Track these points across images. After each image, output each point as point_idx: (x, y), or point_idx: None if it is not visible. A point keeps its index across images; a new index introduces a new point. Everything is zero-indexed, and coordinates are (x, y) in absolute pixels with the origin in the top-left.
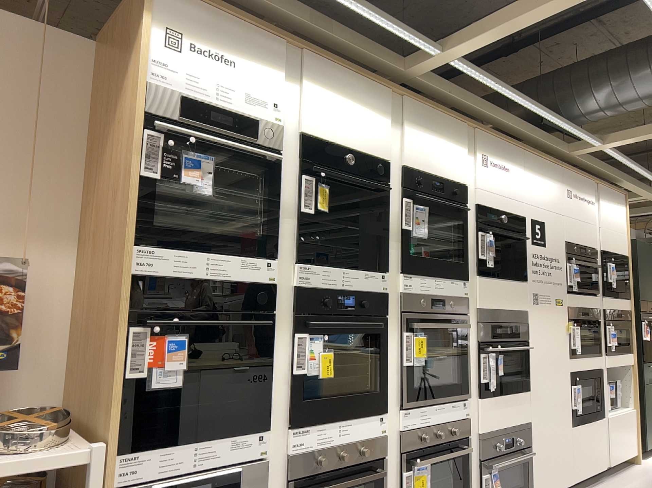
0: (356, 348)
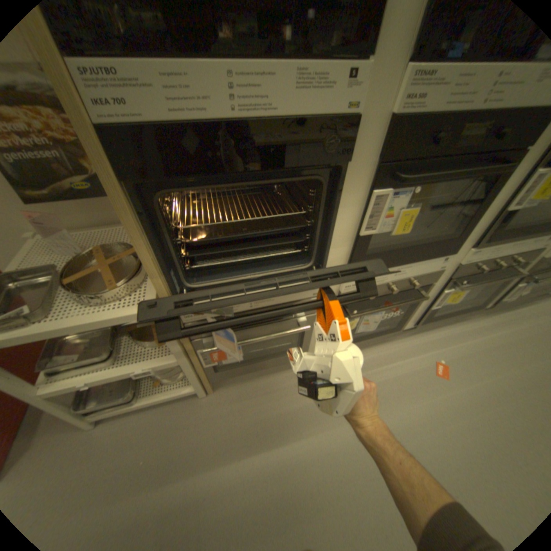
0: (452, 191)
